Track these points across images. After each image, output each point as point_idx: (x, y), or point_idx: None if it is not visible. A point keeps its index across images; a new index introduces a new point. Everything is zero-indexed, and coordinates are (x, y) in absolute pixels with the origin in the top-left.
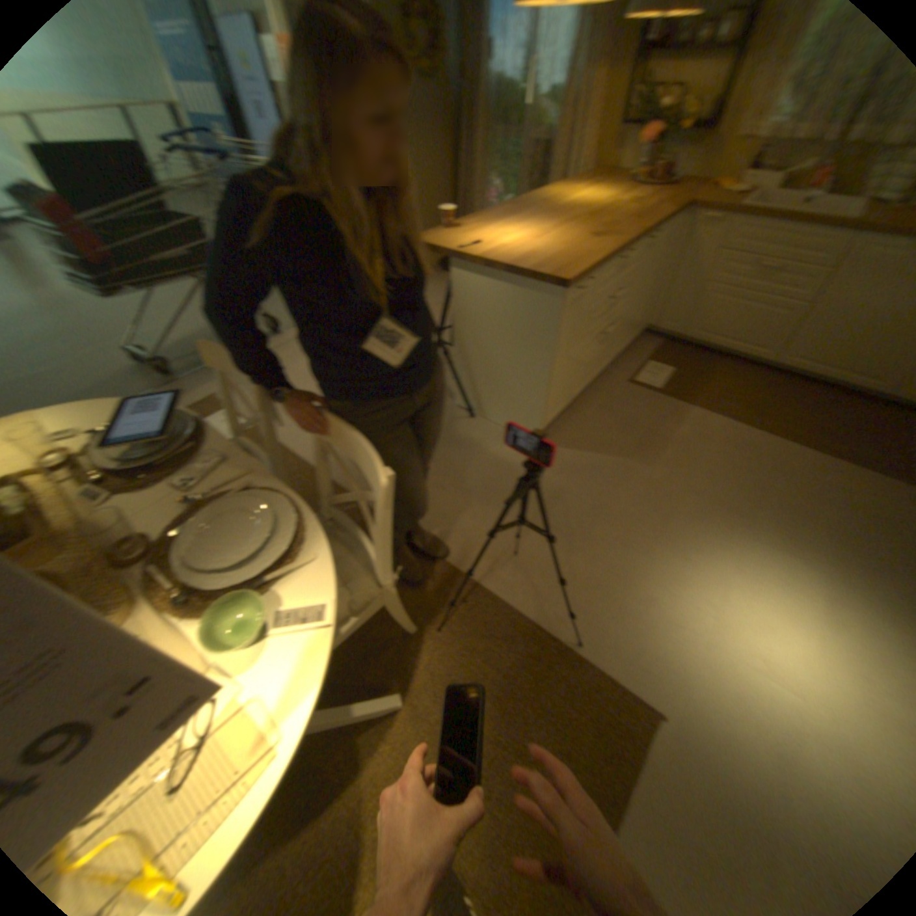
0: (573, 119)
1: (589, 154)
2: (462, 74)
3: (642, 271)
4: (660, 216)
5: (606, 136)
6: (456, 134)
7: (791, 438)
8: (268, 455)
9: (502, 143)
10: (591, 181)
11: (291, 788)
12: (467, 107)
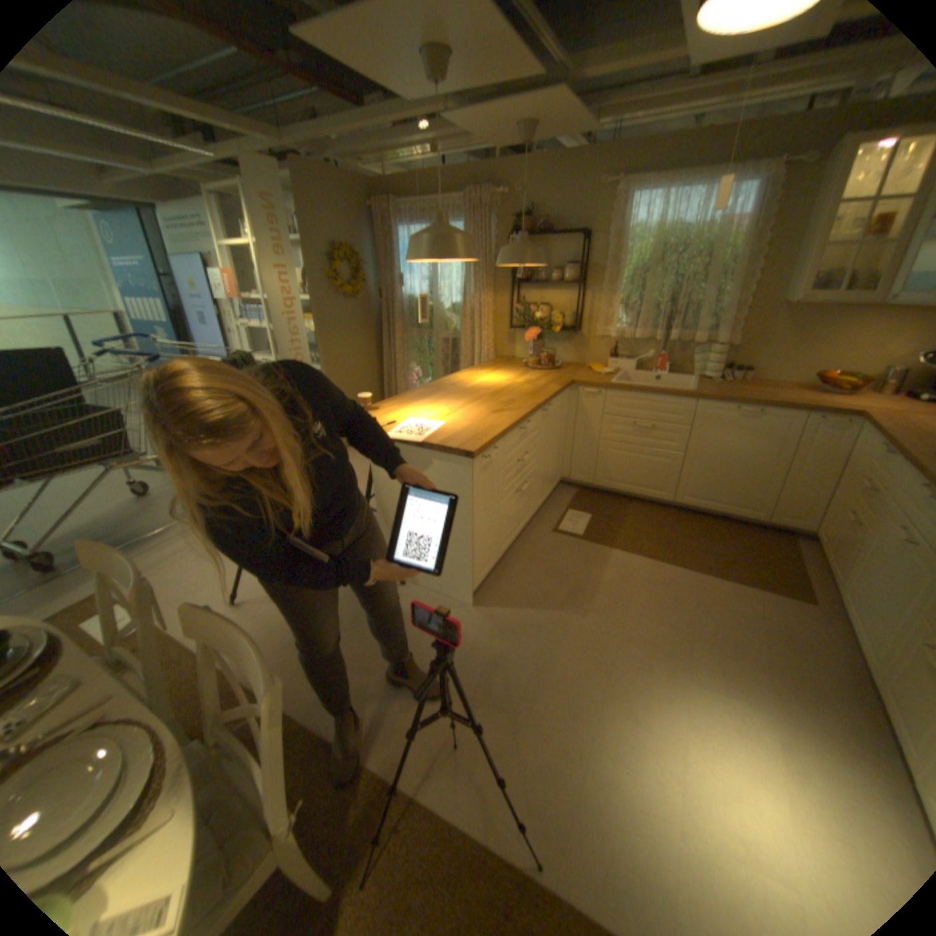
0: (470, 325)
1: (487, 348)
2: (378, 295)
3: (541, 436)
4: (546, 394)
5: (498, 336)
6: (376, 335)
7: (702, 570)
8: (142, 667)
9: (416, 340)
10: (490, 368)
11: None
12: (383, 316)
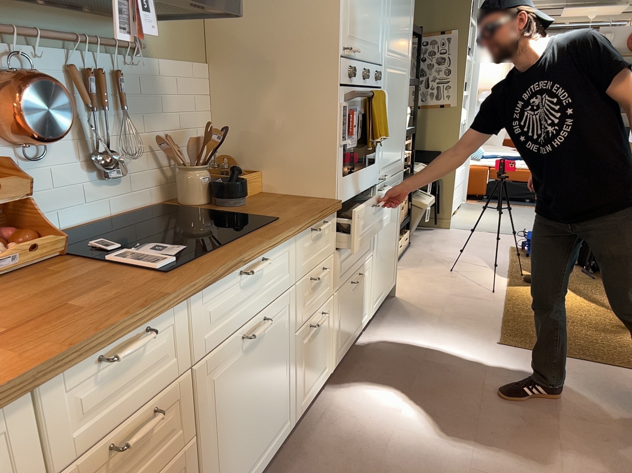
0: None
1: None
2: None
3: None
4: None
5: None
6: None
7: None
8: None
9: None
10: None
11: None
12: None
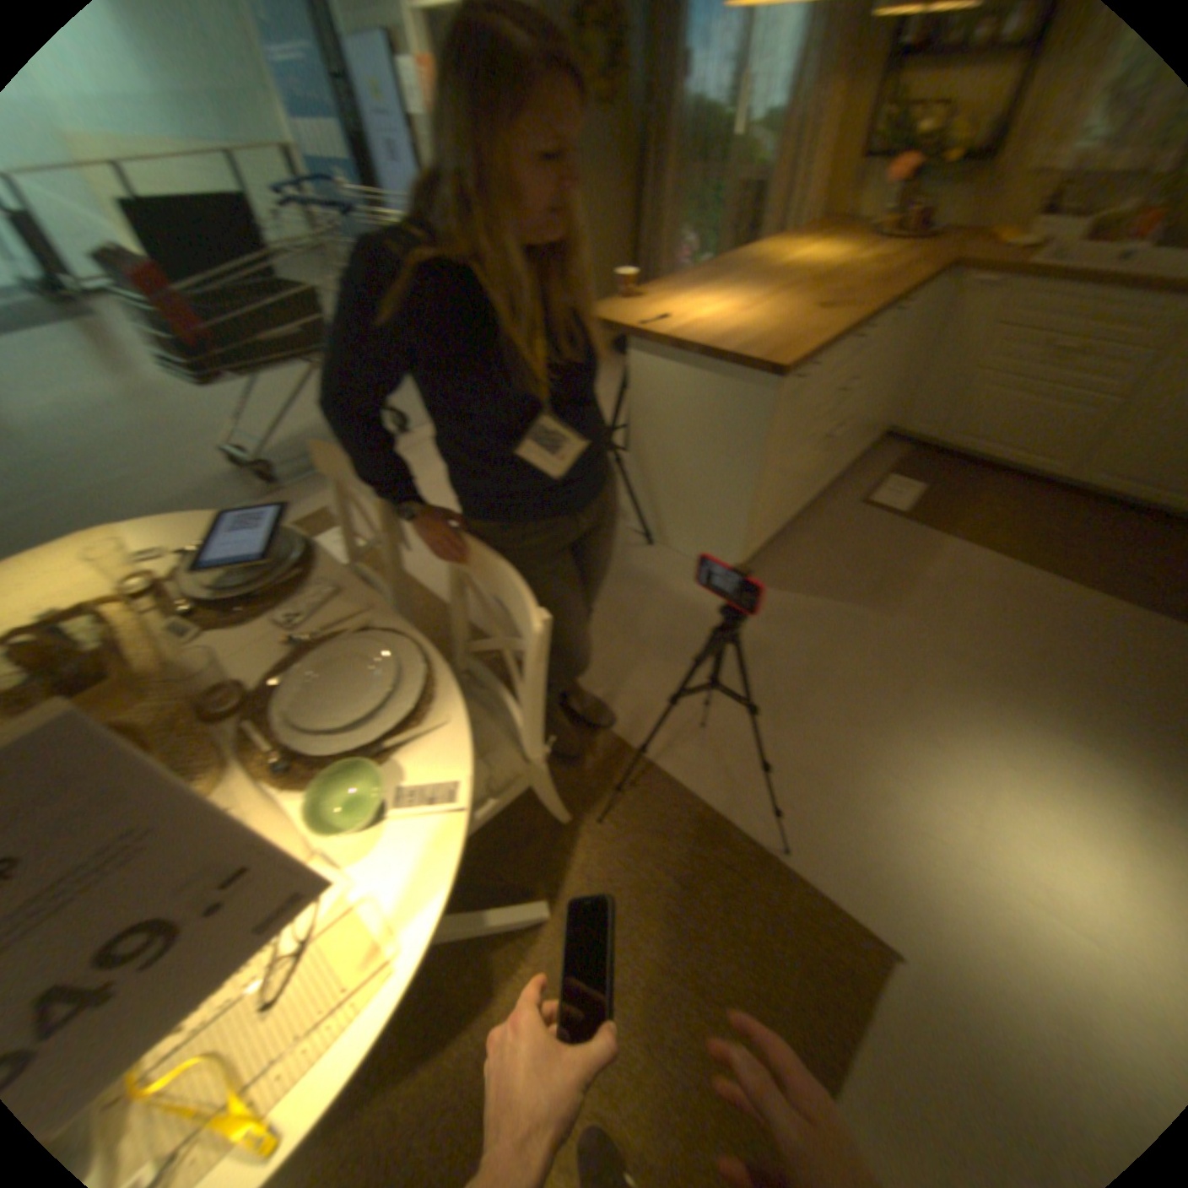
0: (795, 153)
1: (816, 199)
2: (649, 98)
3: (884, 354)
4: (912, 281)
5: (839, 175)
6: (638, 176)
7: (1090, 583)
8: (390, 587)
9: (699, 186)
10: (817, 234)
11: (407, 1012)
12: (653, 140)
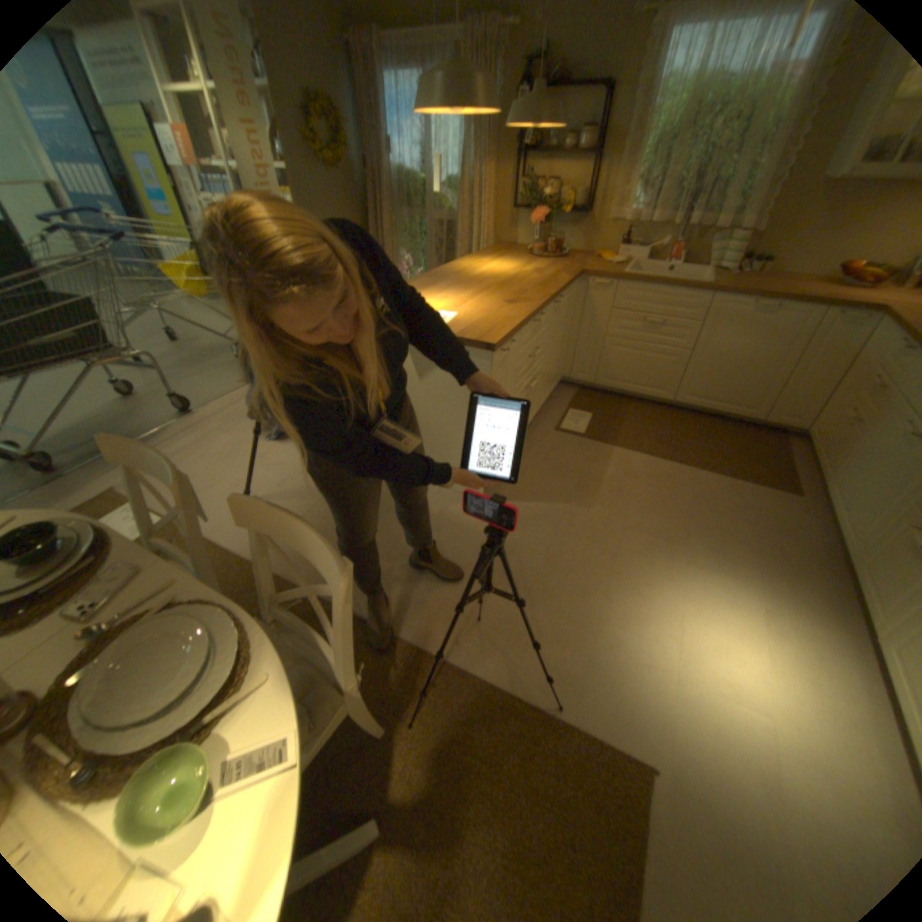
0: (468, 203)
1: (487, 232)
2: (362, 164)
3: (550, 331)
4: (558, 284)
5: (499, 218)
6: (361, 214)
7: (698, 466)
8: (185, 555)
9: (406, 222)
10: (492, 255)
11: None
12: (369, 191)
